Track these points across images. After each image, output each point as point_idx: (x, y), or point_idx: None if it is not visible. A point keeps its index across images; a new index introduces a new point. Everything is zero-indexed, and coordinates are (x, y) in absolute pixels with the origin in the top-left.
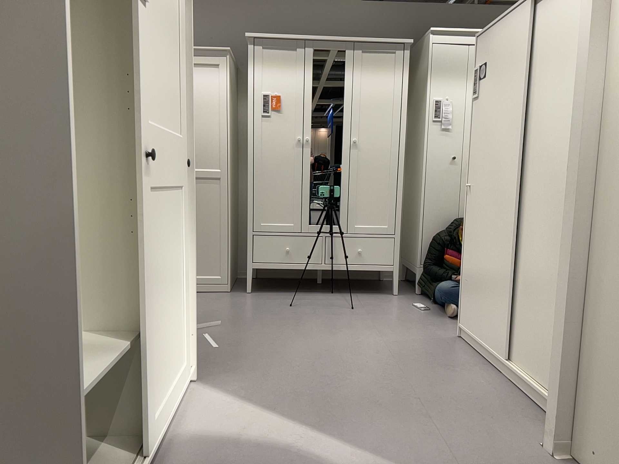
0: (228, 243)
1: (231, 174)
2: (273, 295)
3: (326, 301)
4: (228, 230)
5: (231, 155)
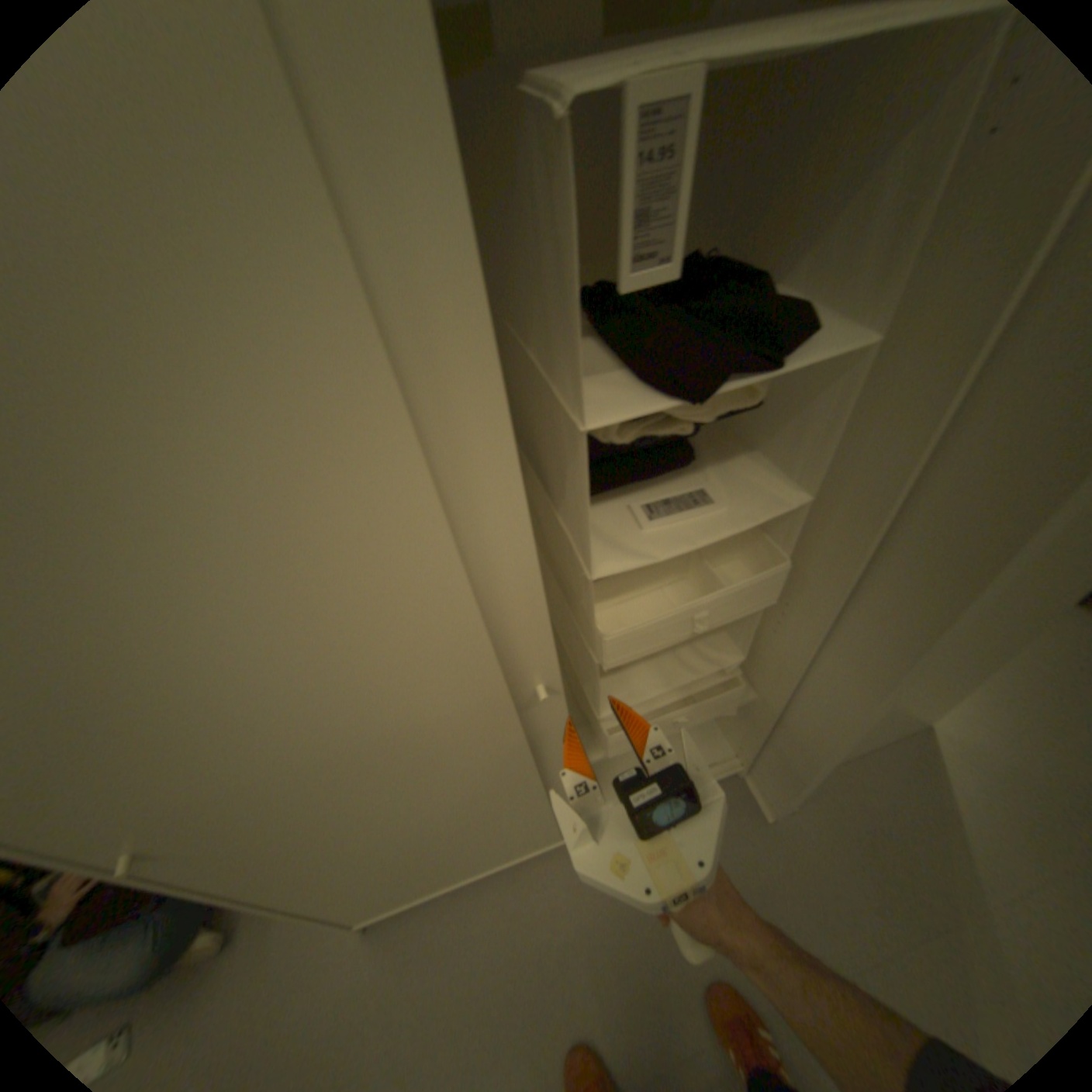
0: None
1: None
2: None
3: None
4: None
5: None
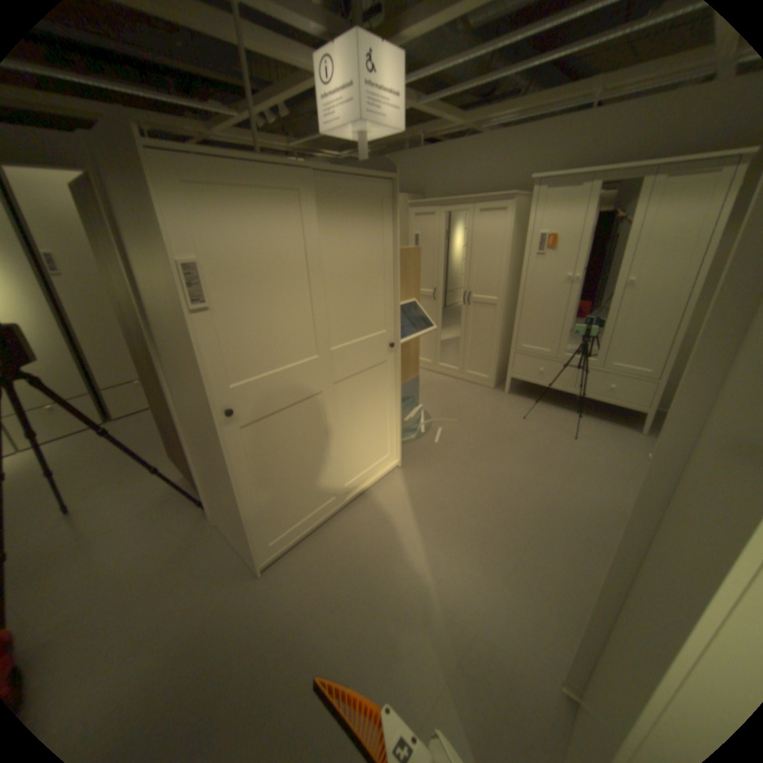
0: (496, 355)
1: (507, 301)
2: (523, 401)
3: (561, 422)
4: (497, 346)
5: (509, 285)
